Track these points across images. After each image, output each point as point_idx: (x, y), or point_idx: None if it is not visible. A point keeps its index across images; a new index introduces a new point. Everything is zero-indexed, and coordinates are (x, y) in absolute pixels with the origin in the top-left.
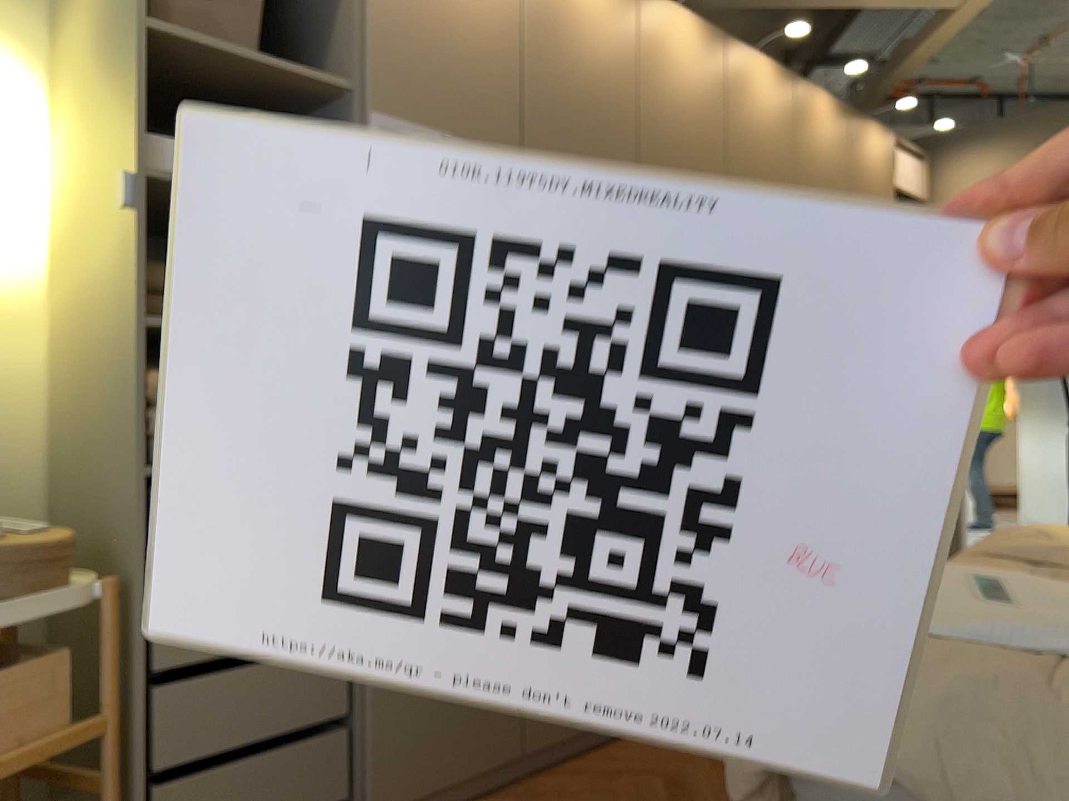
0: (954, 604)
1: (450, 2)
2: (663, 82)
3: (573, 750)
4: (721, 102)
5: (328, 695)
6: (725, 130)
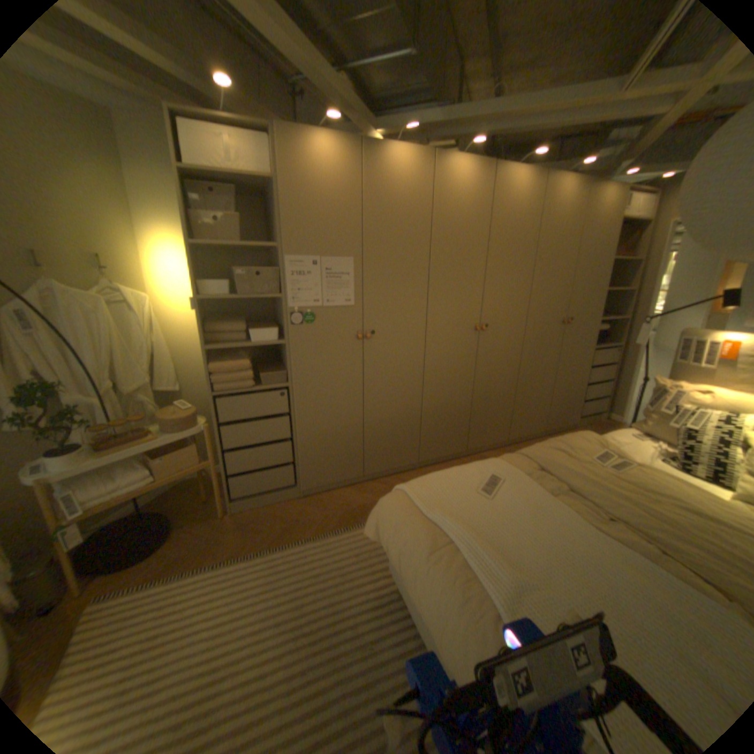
0: (464, 489)
1: (321, 196)
2: (447, 202)
3: (387, 474)
4: (490, 200)
5: (285, 456)
6: (490, 216)
